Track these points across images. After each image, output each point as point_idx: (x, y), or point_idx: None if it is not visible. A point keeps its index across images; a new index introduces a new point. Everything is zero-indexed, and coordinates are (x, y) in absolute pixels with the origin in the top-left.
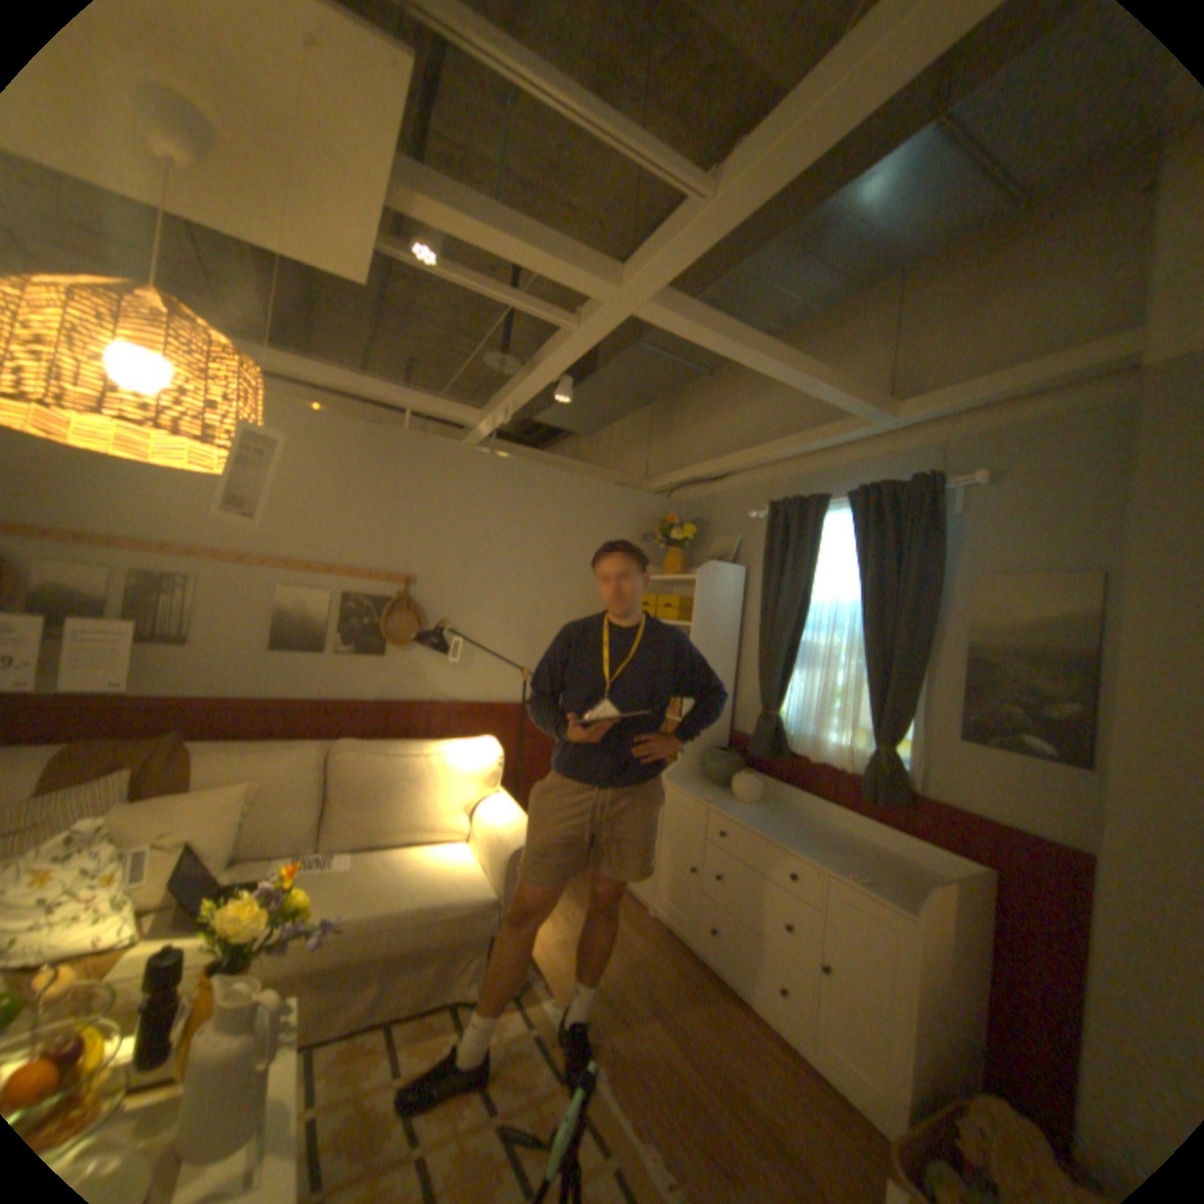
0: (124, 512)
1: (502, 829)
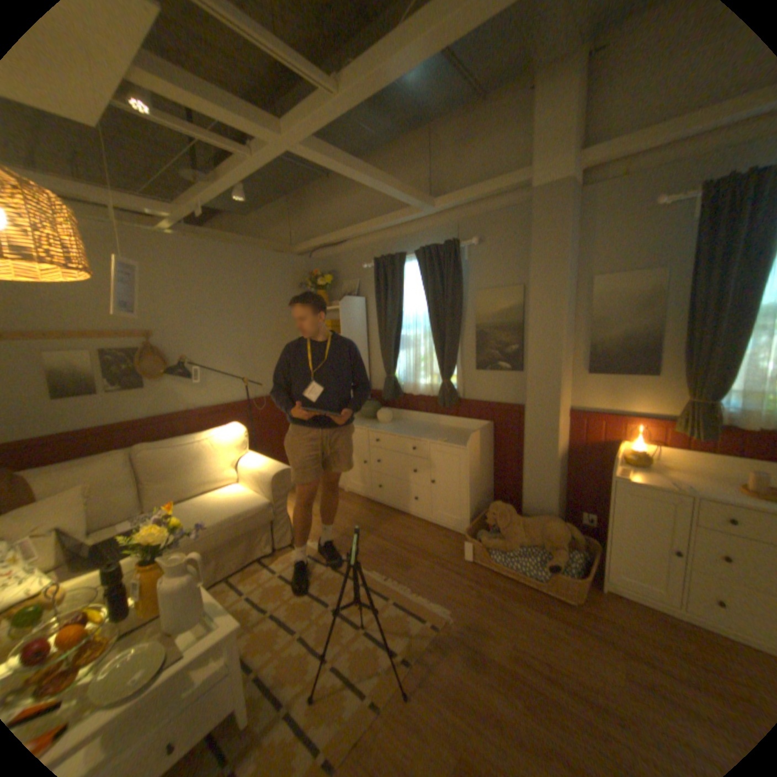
0: None
1: (260, 468)
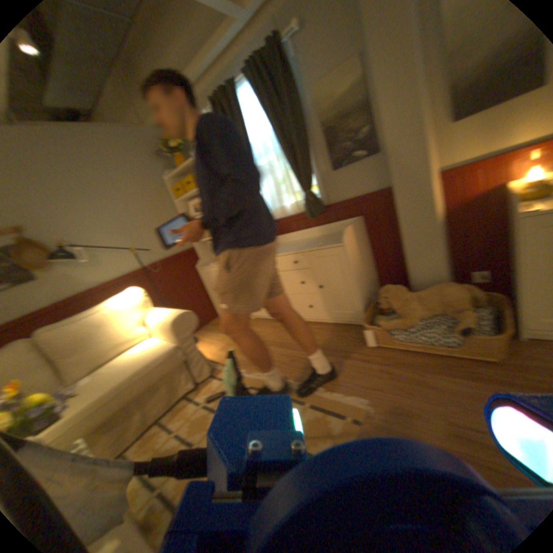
0: None
1: (162, 317)
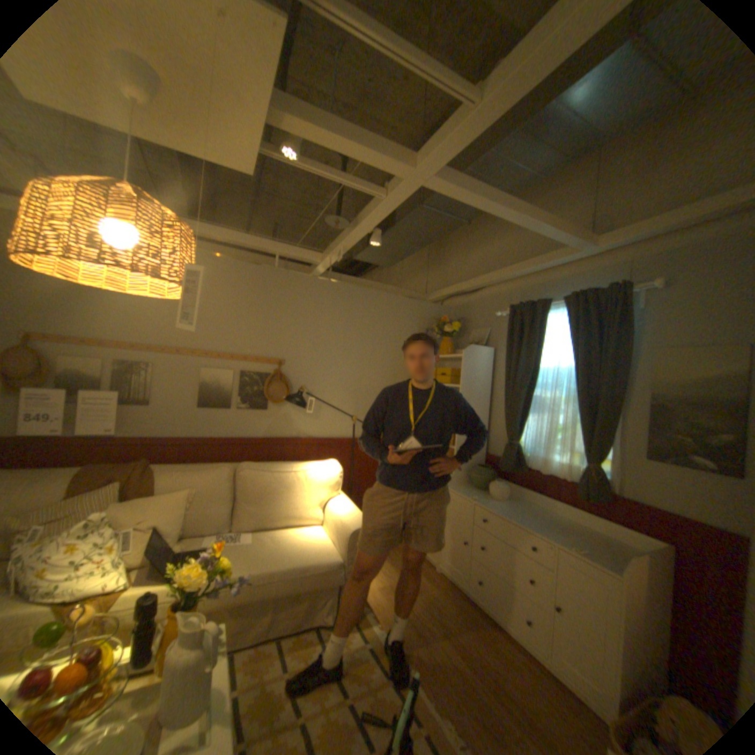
0: (109, 325)
1: (344, 518)
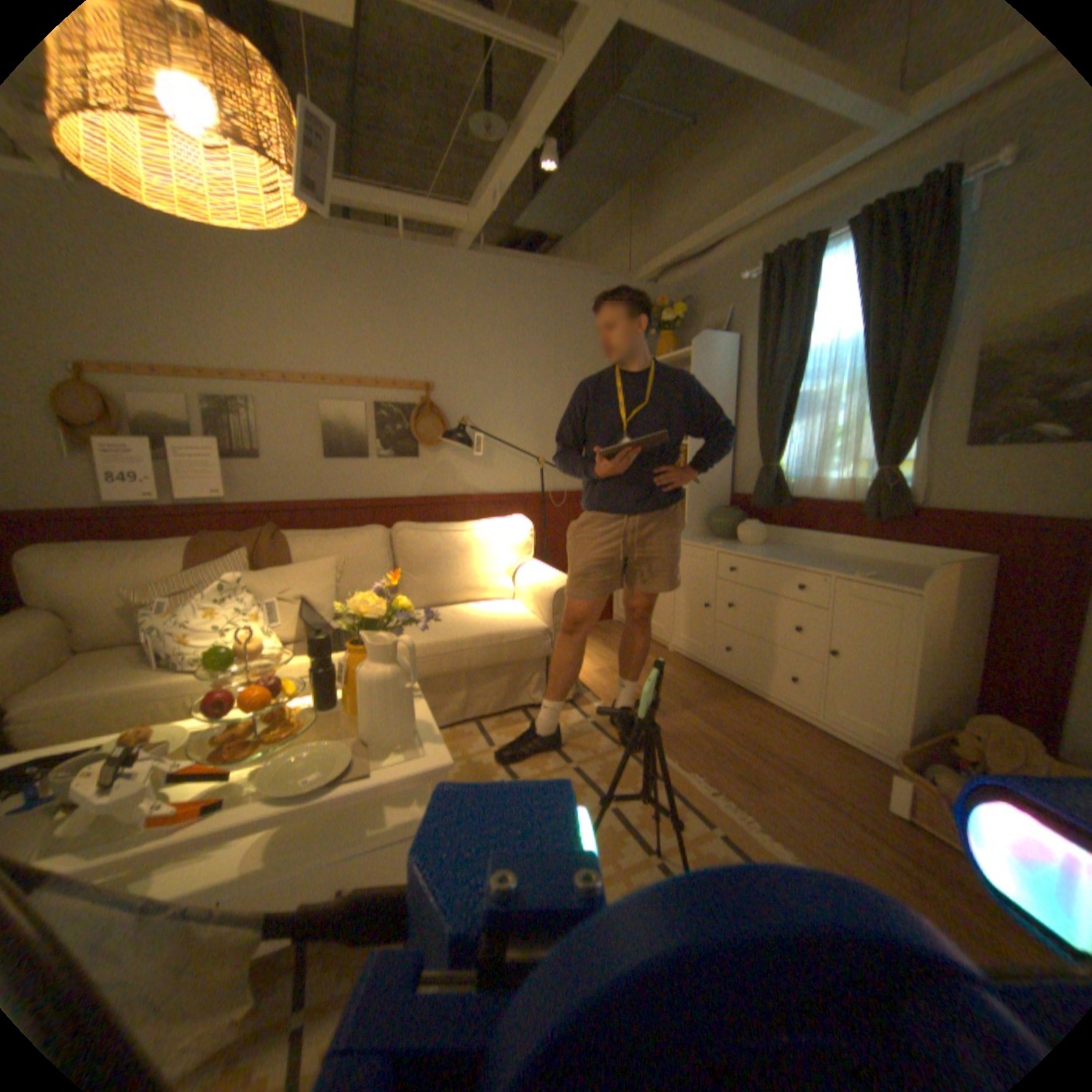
0: (182, 341)
1: (542, 578)
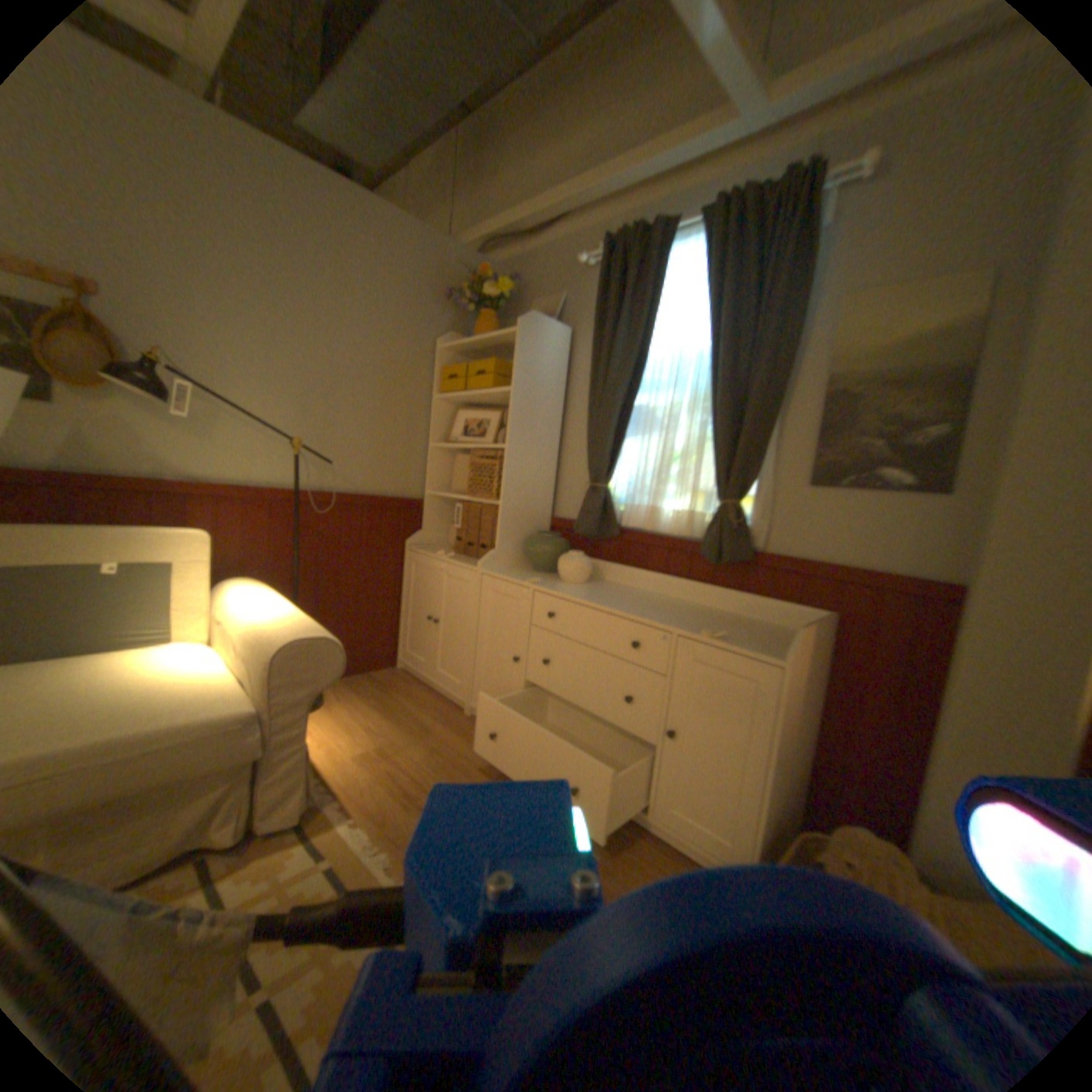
0: None
1: (265, 625)
